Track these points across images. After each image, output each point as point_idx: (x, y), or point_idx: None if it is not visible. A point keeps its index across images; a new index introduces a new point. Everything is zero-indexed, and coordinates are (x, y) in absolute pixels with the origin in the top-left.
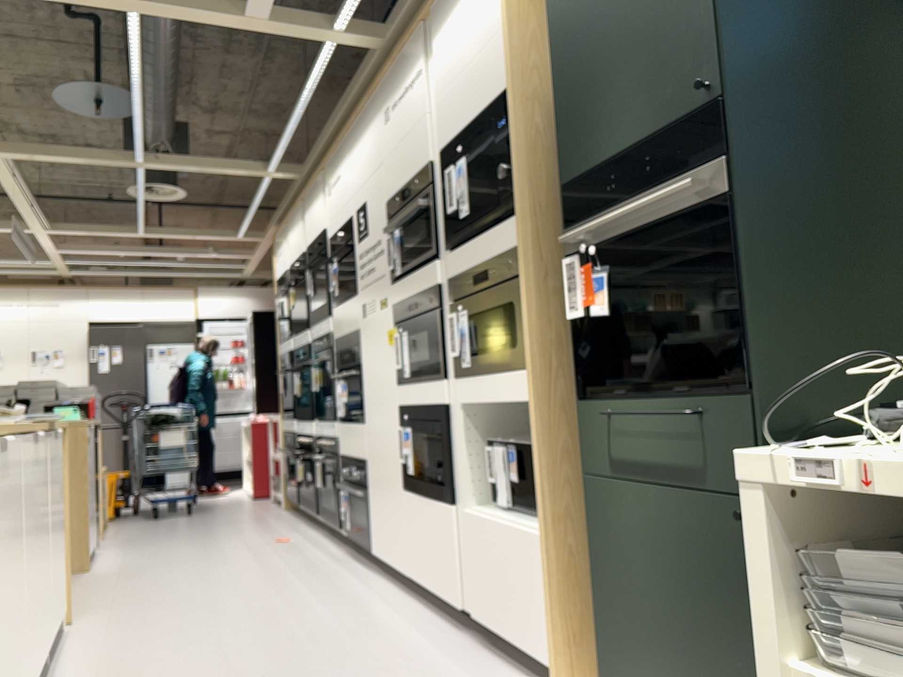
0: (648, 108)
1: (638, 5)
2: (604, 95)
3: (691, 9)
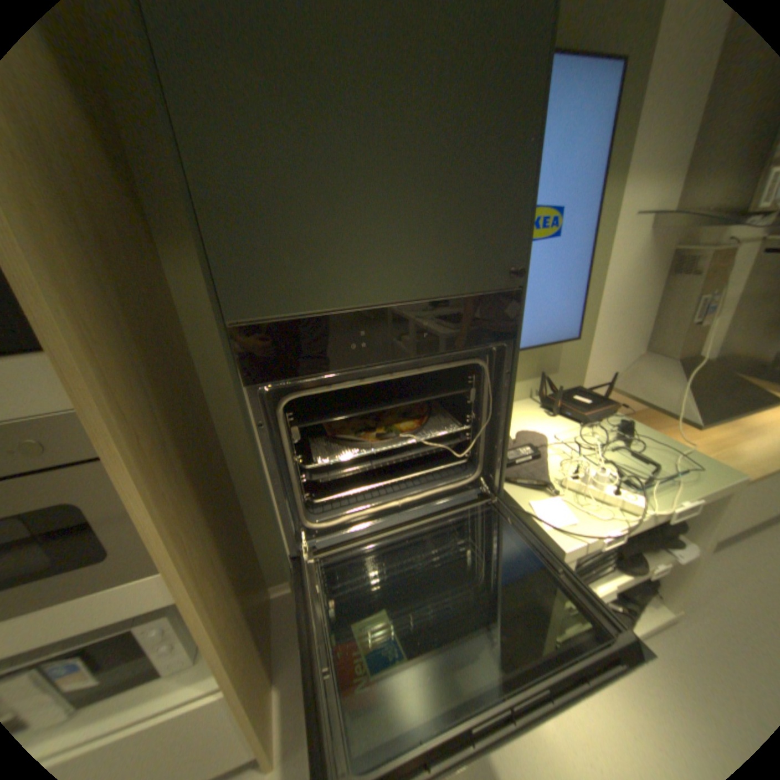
0: (419, 259)
1: (416, 85)
2: (327, 200)
3: (499, 162)
